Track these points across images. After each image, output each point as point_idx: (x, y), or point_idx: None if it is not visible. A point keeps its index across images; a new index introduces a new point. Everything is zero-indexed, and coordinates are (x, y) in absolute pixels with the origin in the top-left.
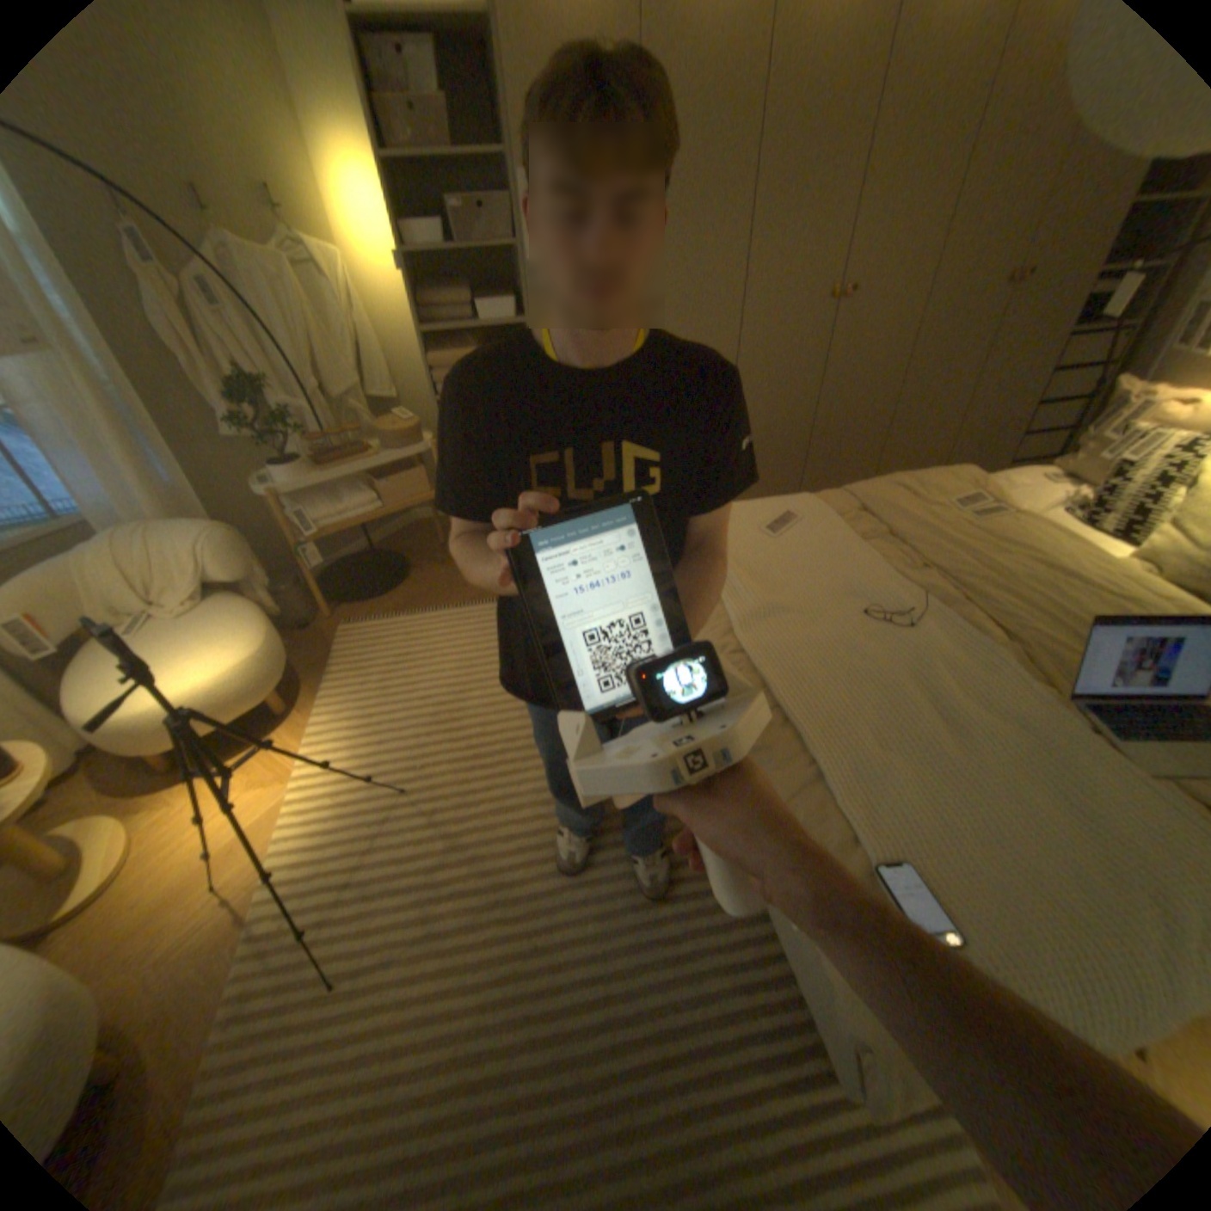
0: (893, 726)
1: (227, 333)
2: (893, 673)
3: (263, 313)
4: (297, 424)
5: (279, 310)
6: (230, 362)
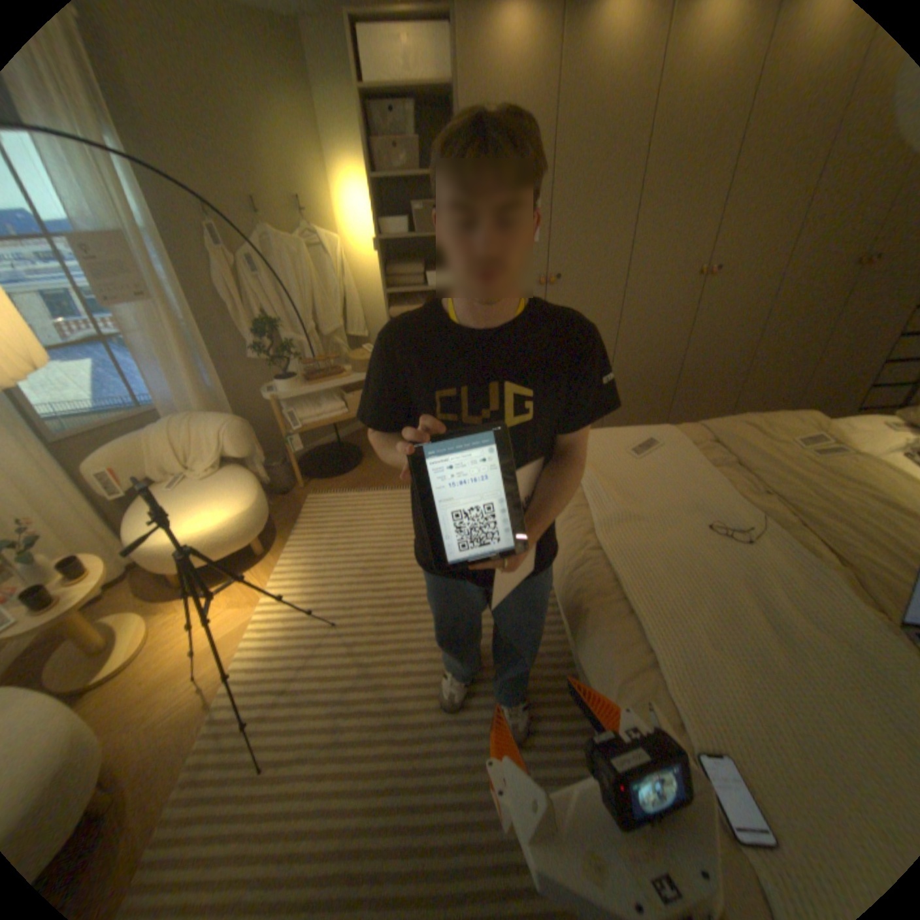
0: (726, 628)
1: (260, 290)
2: (730, 582)
3: (284, 278)
4: (298, 351)
5: (295, 276)
6: (259, 309)
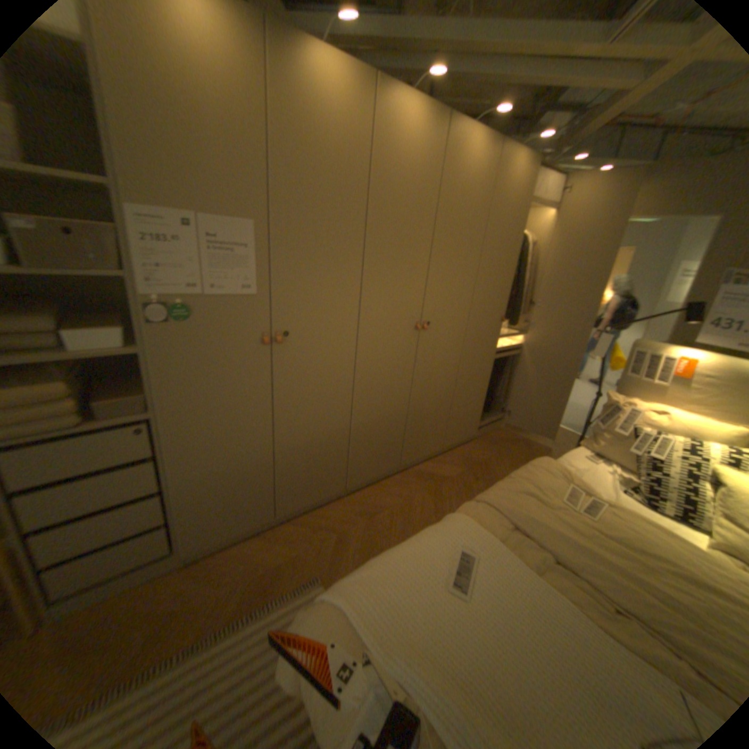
0: None
1: None
2: None
3: None
4: None
5: None
6: None
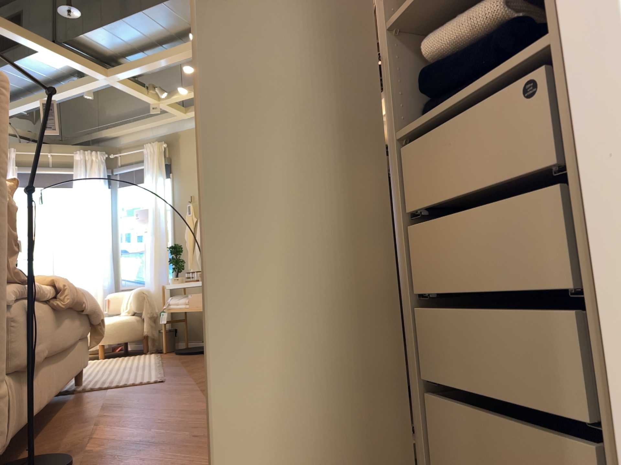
0: None
1: None
2: None
3: None
4: None
5: None
6: None
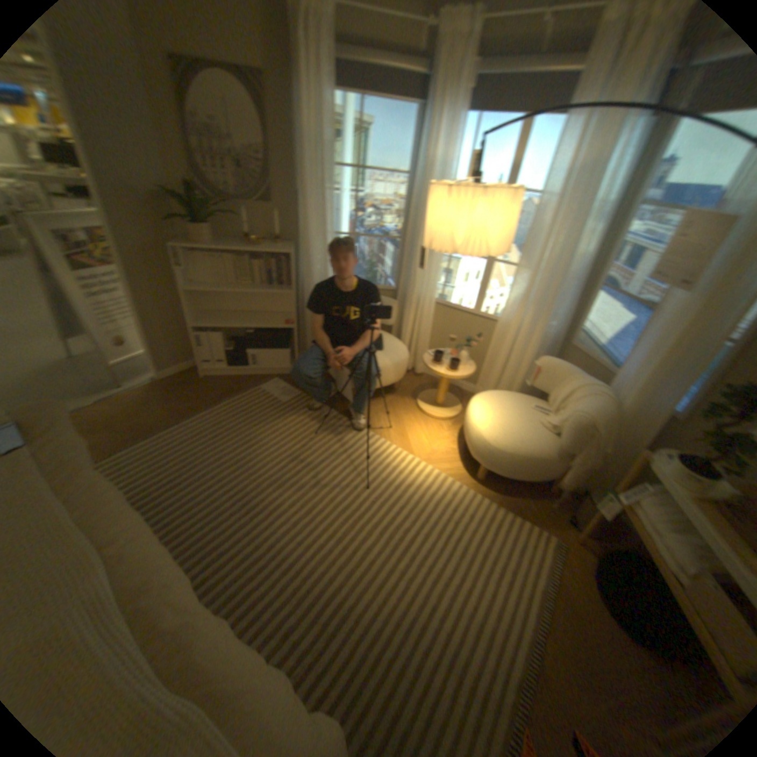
0: None
1: None
2: None
3: None
4: None
5: None
6: None
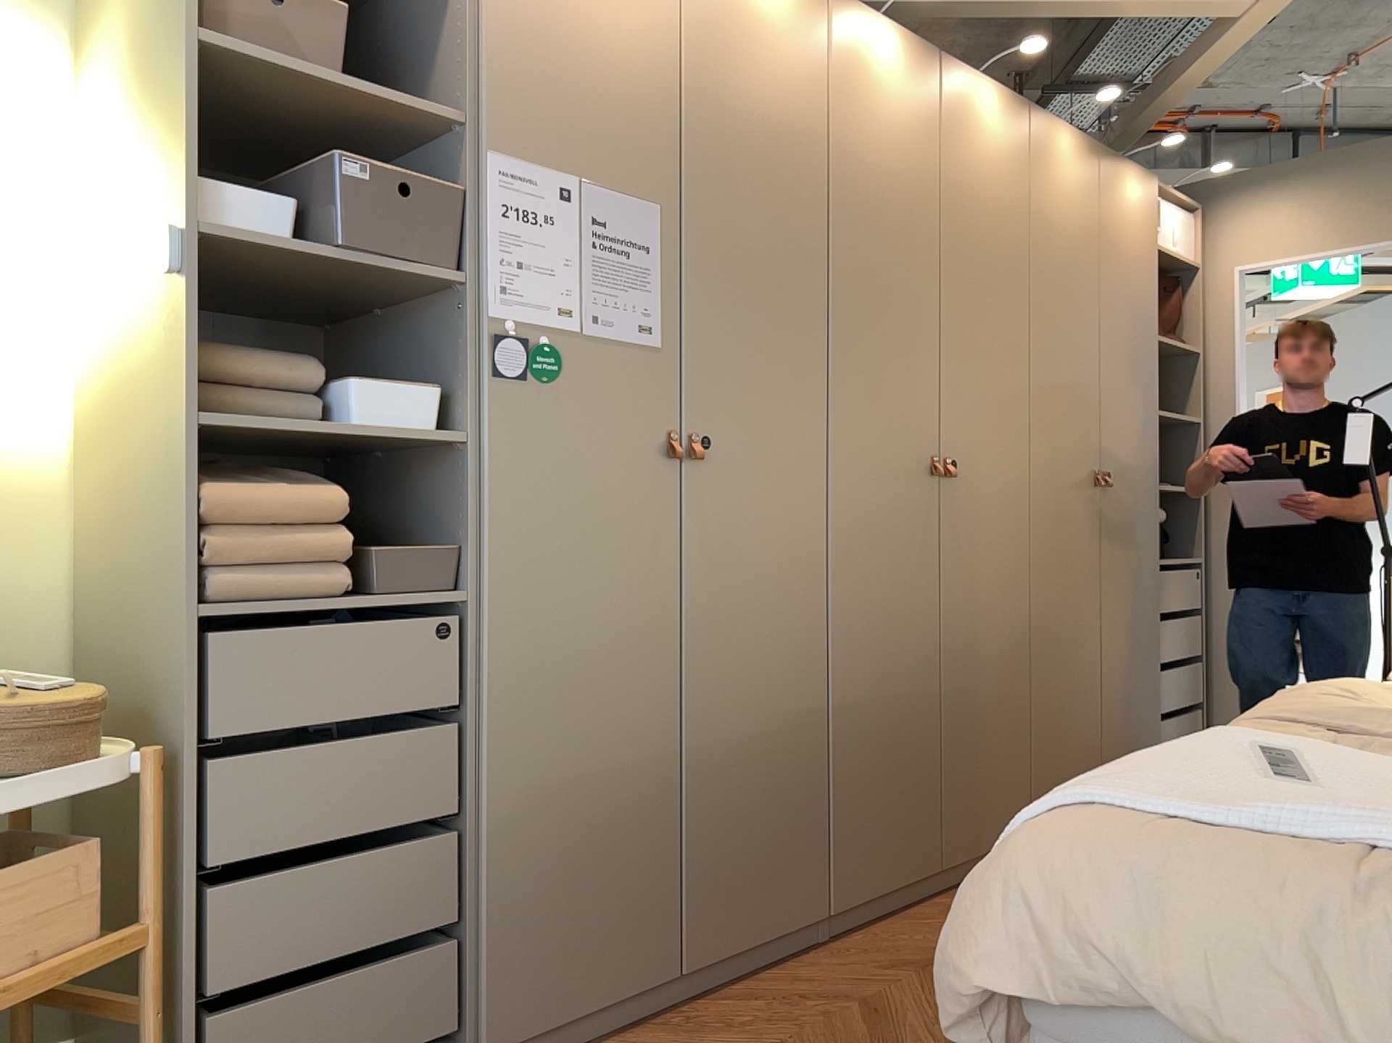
0: None
1: None
2: None
3: None
4: None
5: None
6: None
